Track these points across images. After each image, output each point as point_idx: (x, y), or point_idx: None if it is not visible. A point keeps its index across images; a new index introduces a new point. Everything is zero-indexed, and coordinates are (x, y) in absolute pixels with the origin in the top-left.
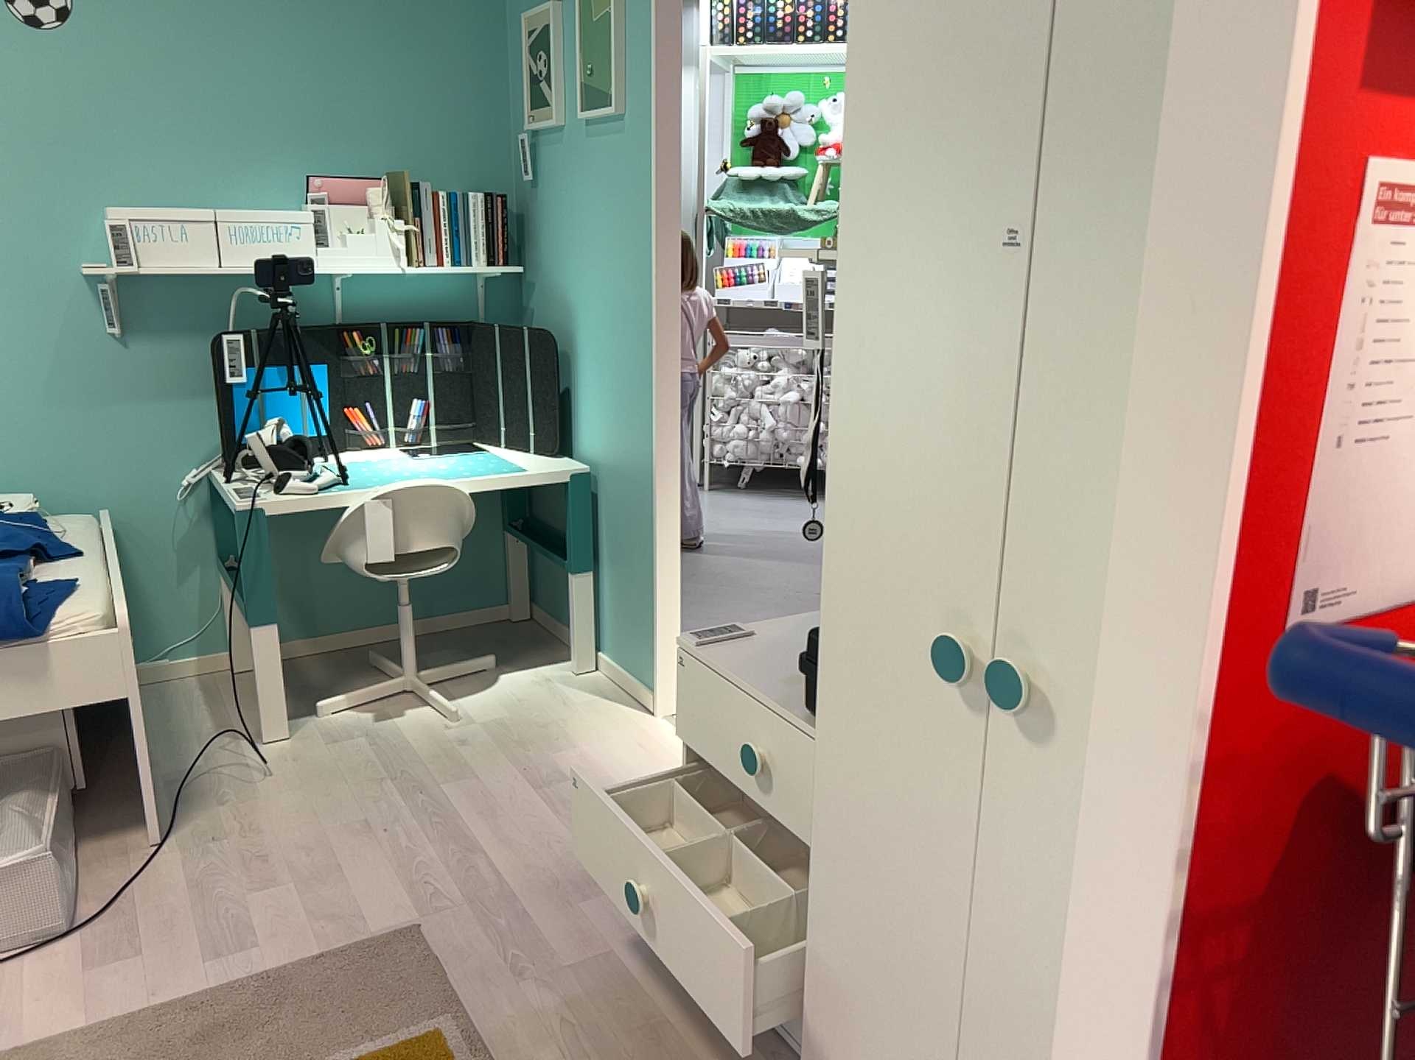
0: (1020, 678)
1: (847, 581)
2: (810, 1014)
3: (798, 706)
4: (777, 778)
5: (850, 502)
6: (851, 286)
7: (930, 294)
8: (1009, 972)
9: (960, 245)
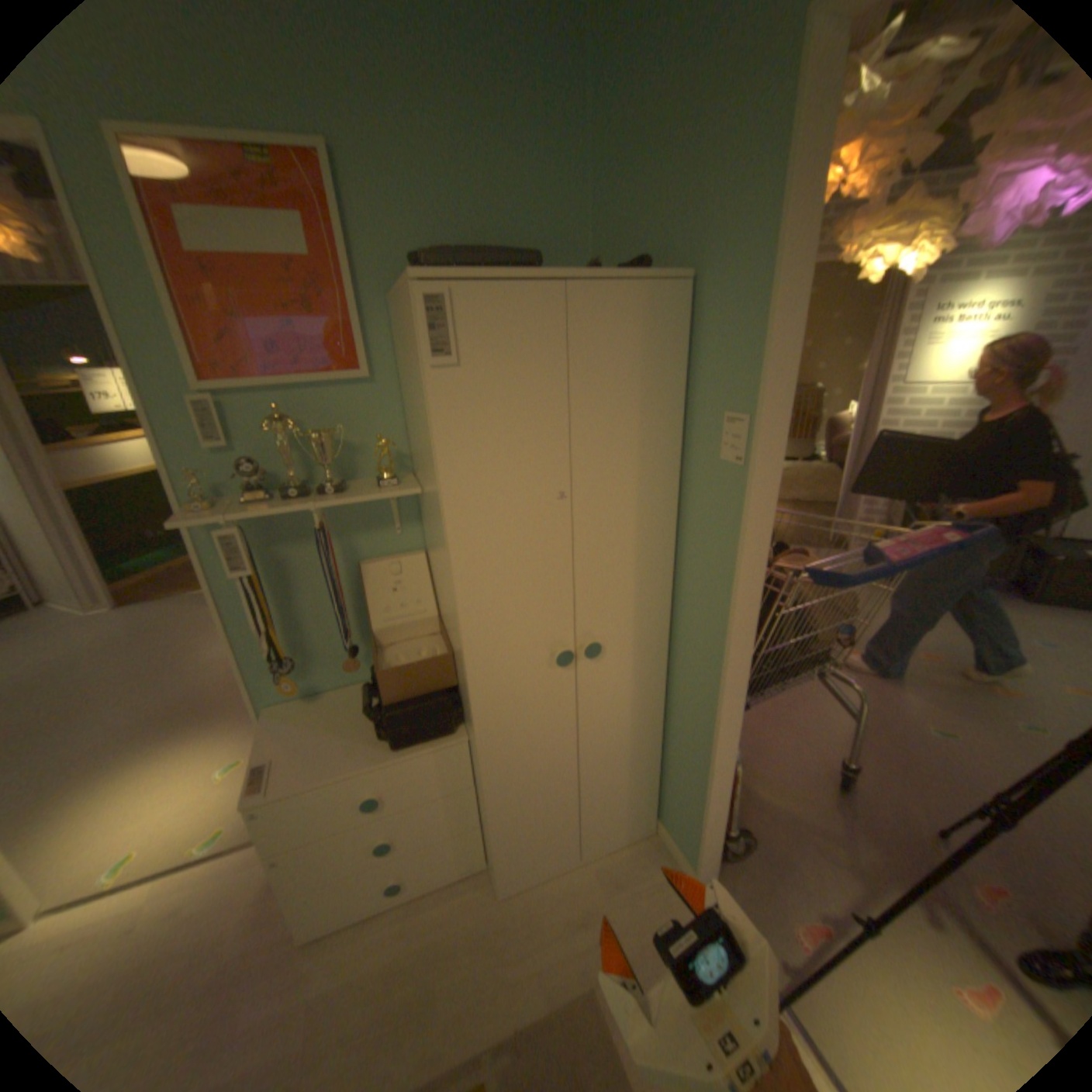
0: (597, 647)
1: (485, 670)
2: (494, 849)
3: (383, 757)
4: (386, 799)
5: (481, 636)
6: (446, 540)
7: (519, 531)
8: (595, 738)
9: (534, 508)
